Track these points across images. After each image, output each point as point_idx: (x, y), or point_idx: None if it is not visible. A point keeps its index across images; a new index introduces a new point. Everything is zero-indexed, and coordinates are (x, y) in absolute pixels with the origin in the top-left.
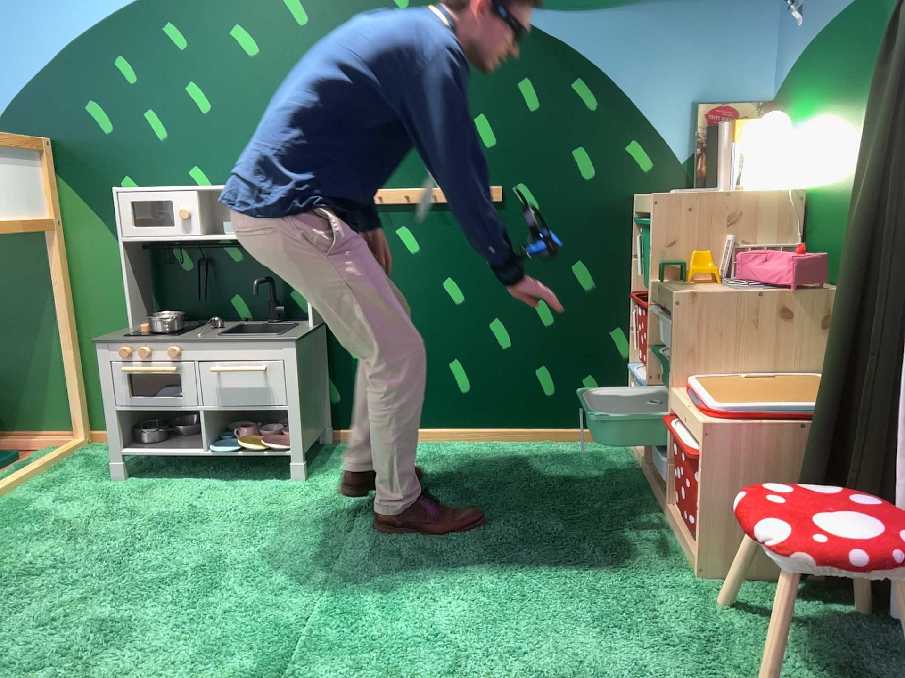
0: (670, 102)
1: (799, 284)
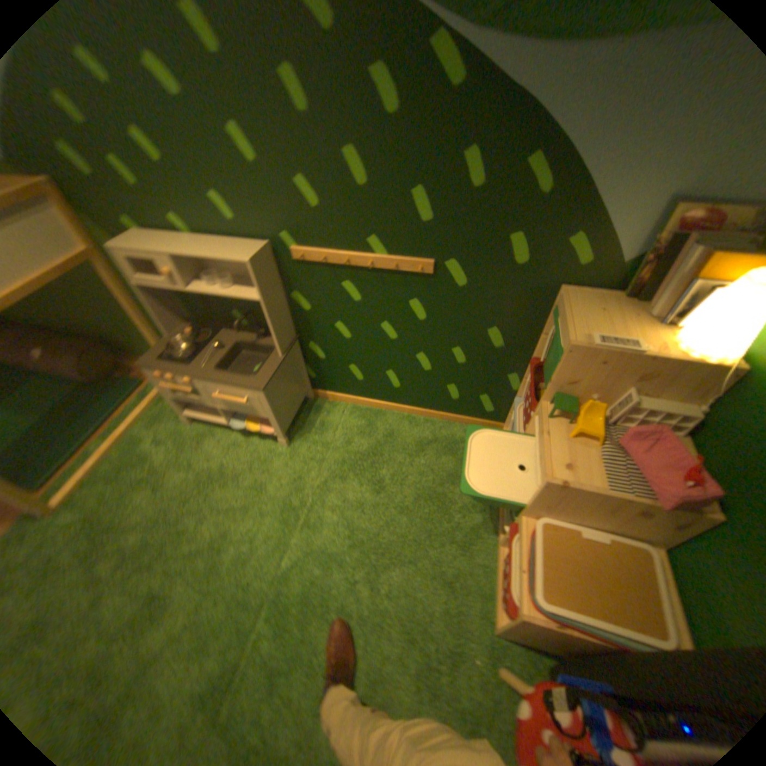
0: (647, 192)
1: (675, 514)
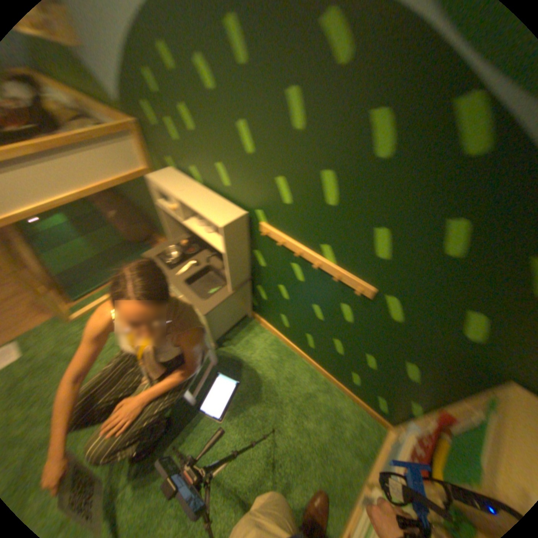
0: None
1: None
